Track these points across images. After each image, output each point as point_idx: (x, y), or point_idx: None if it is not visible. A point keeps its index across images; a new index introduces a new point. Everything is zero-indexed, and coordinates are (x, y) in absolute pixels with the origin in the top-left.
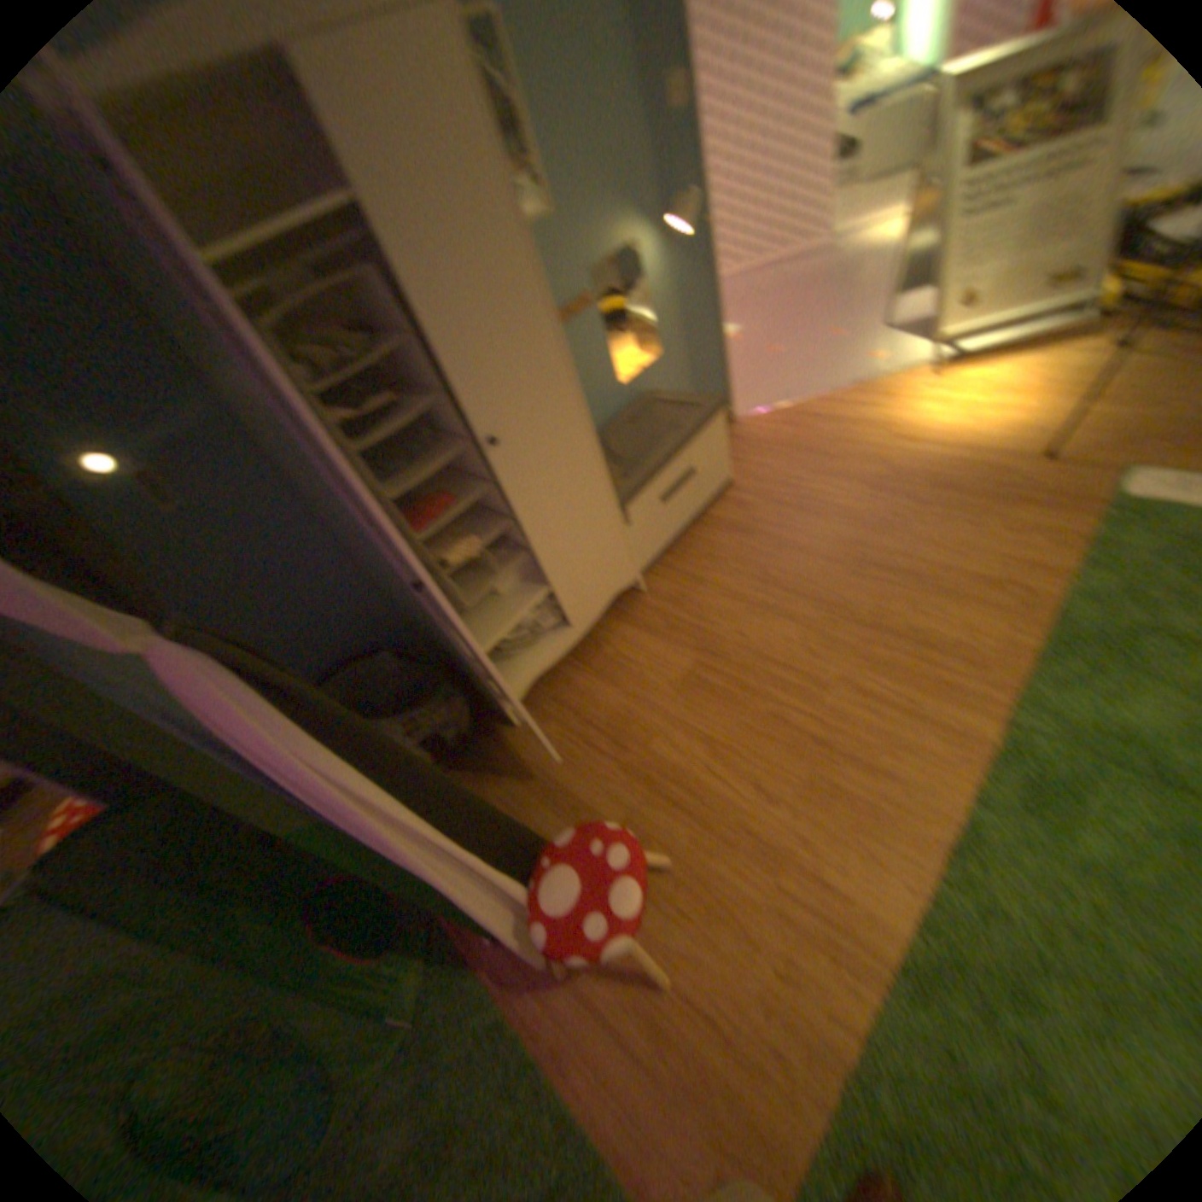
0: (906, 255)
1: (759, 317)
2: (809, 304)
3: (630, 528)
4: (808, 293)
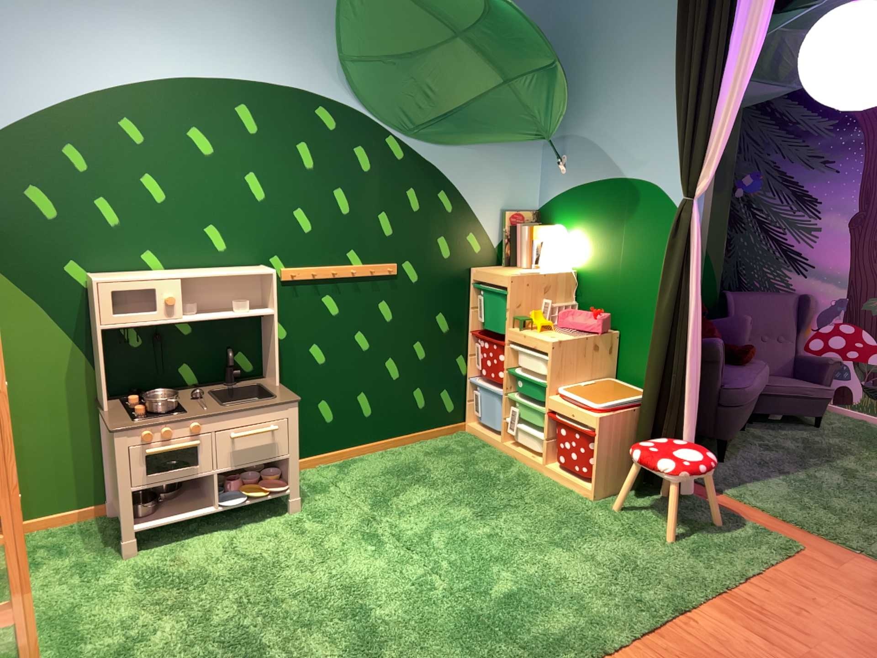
0: None
1: None
2: None
3: None
4: None
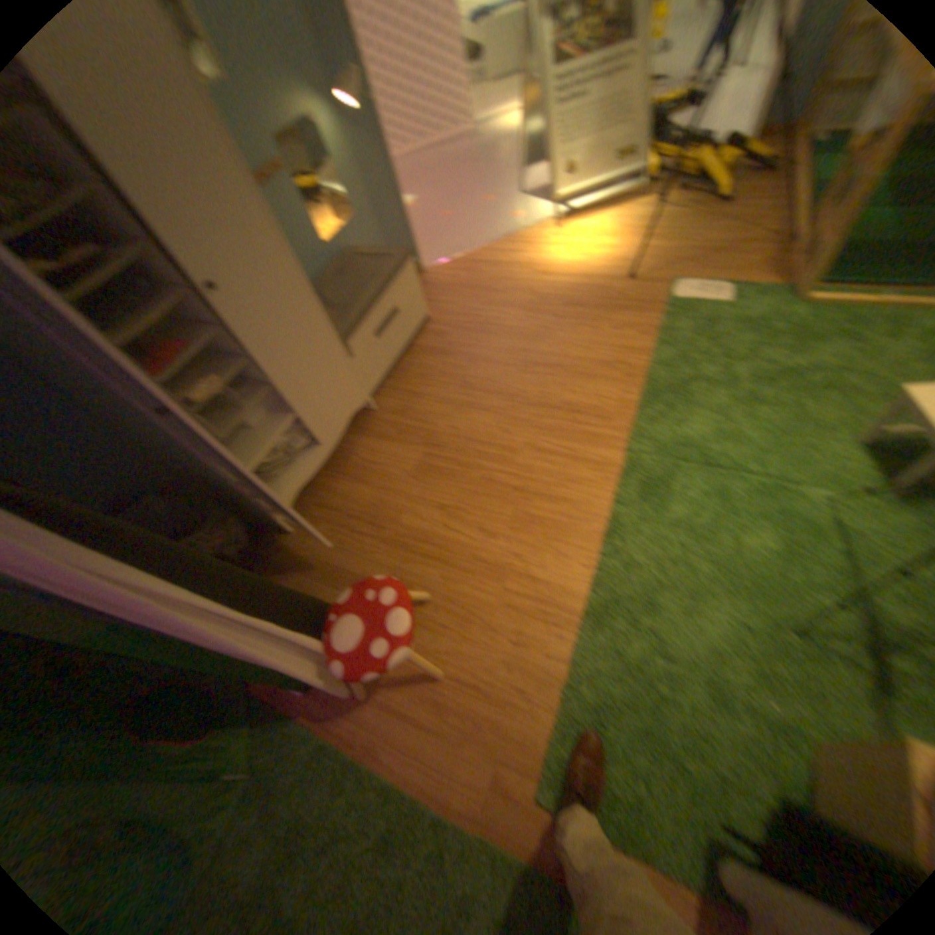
0: (526, 139)
1: (428, 188)
2: (464, 177)
3: (353, 359)
4: (462, 169)
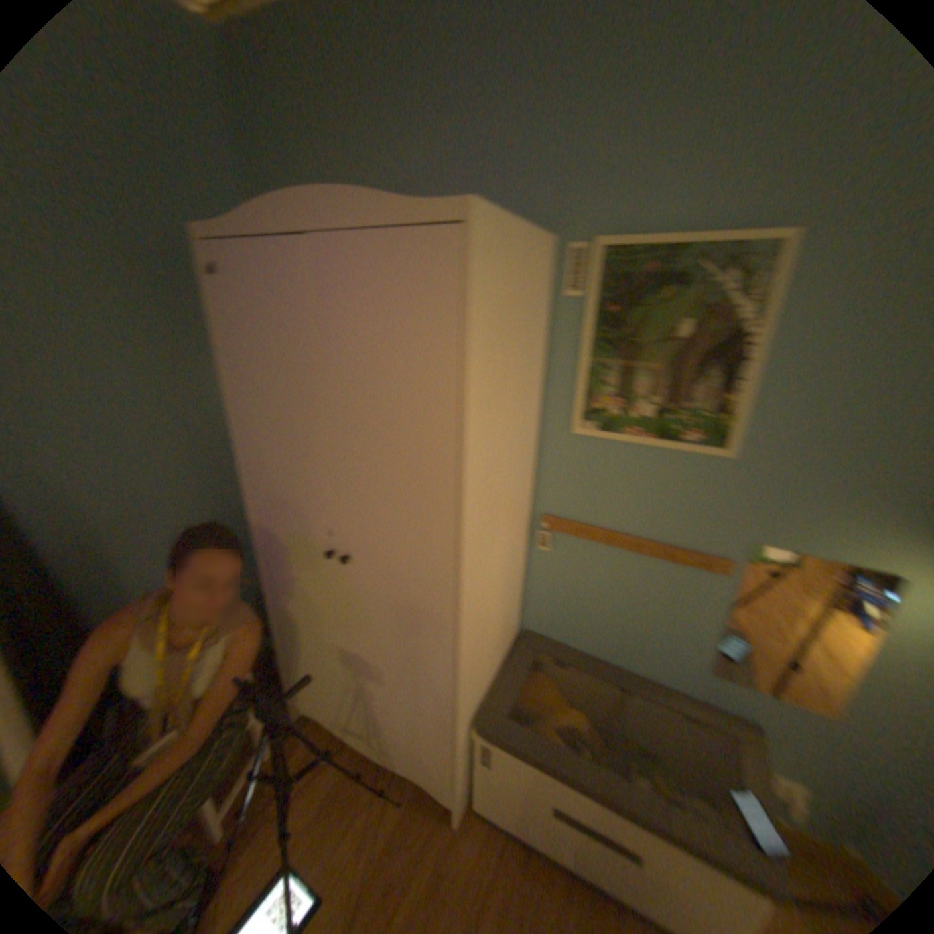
0: None
1: None
2: None
3: (492, 783)
4: None
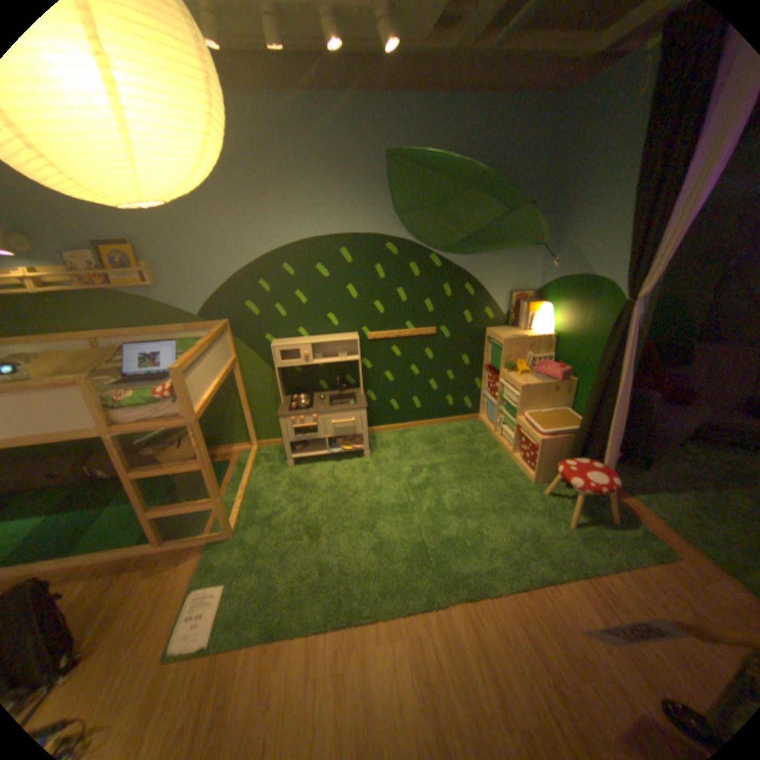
0: None
1: None
2: None
3: None
4: None
